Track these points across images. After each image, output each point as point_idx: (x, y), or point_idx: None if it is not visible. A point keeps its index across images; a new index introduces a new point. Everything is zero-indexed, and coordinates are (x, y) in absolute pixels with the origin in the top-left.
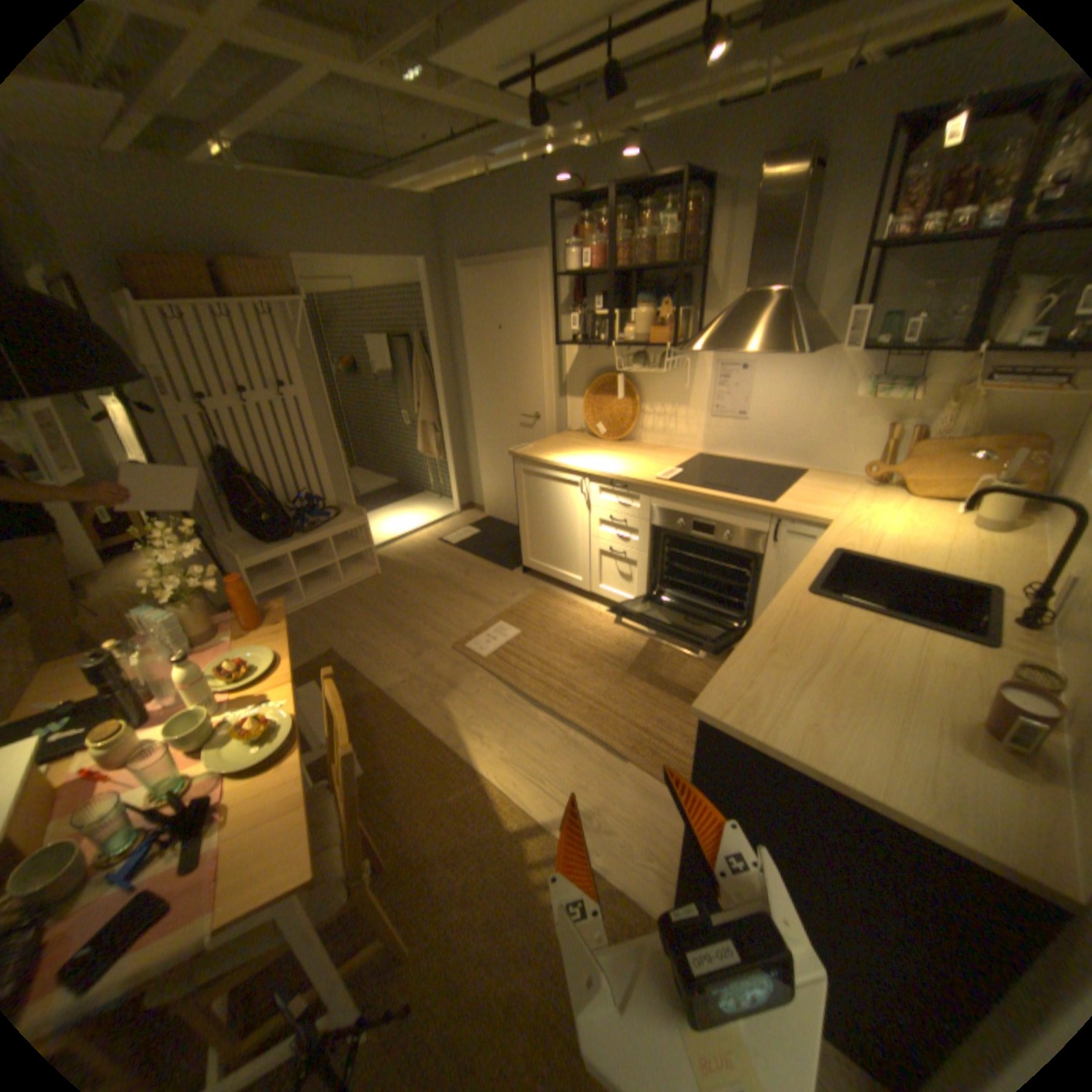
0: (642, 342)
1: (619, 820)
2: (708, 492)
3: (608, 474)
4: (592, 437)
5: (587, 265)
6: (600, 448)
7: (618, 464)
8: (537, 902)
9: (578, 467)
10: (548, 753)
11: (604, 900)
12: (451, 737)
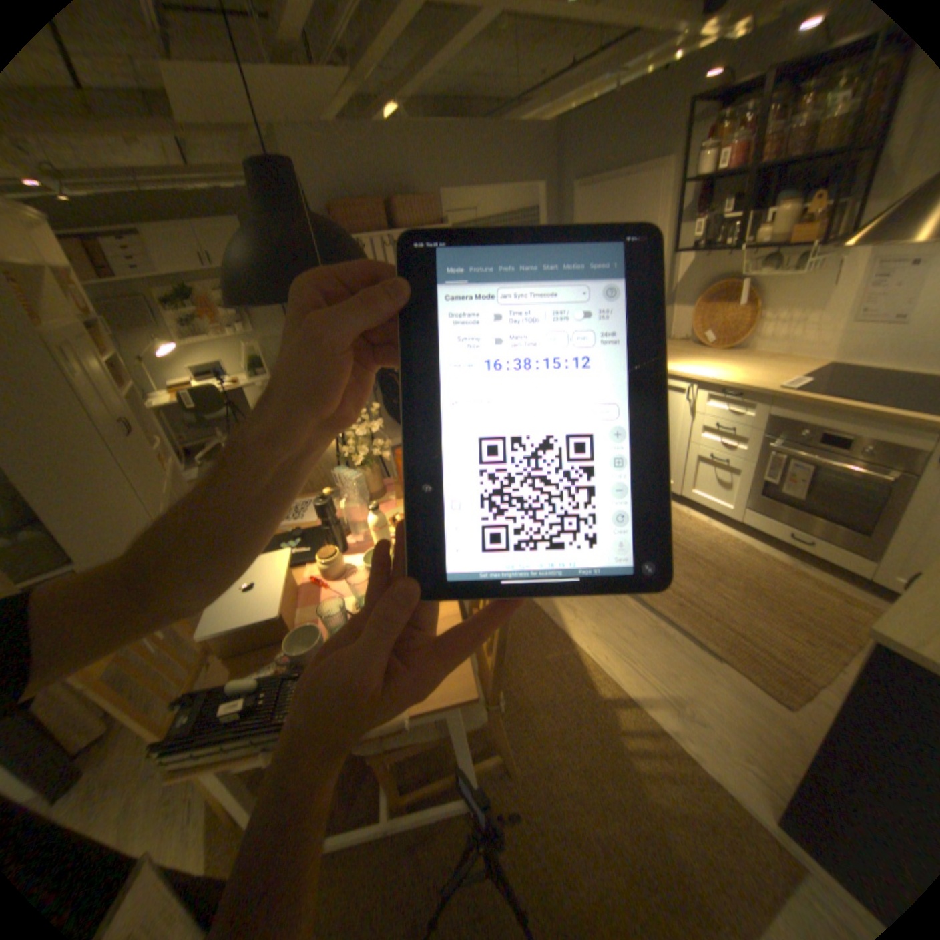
0: (775, 243)
1: (715, 715)
2: (851, 402)
3: (722, 380)
4: (698, 345)
5: (719, 167)
6: (708, 355)
7: (733, 371)
8: (631, 766)
9: (688, 373)
10: (638, 637)
11: (700, 784)
12: (548, 604)
